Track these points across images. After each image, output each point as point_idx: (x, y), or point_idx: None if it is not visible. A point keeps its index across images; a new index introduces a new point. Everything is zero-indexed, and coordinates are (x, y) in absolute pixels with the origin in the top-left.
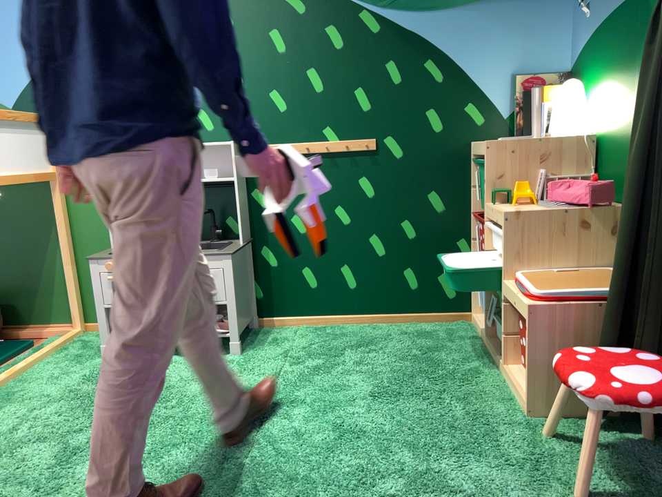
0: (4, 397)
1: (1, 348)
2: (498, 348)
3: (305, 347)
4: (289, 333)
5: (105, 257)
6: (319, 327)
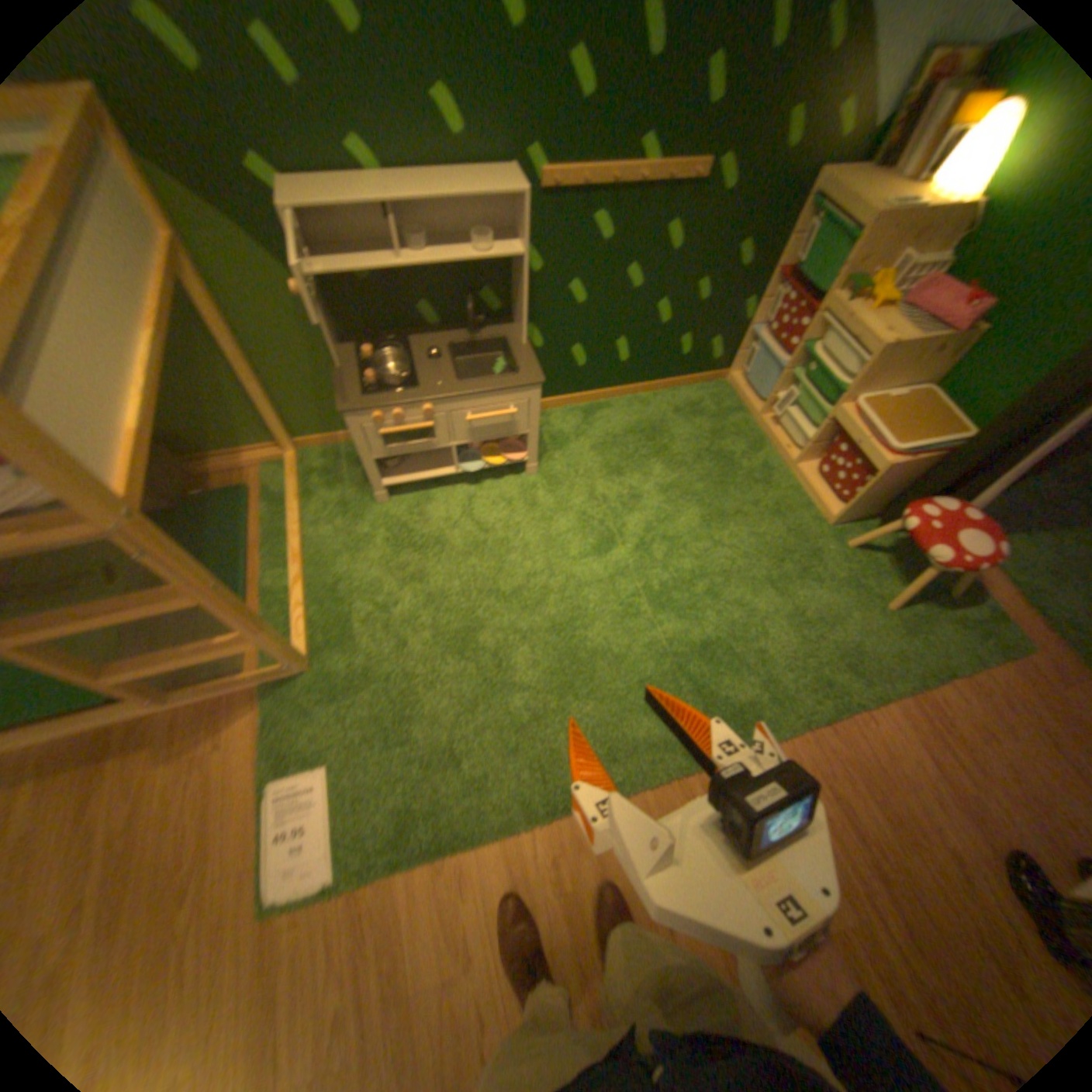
0: (327, 597)
1: (216, 509)
2: (777, 436)
3: (590, 448)
4: (557, 423)
5: (368, 408)
6: (582, 408)
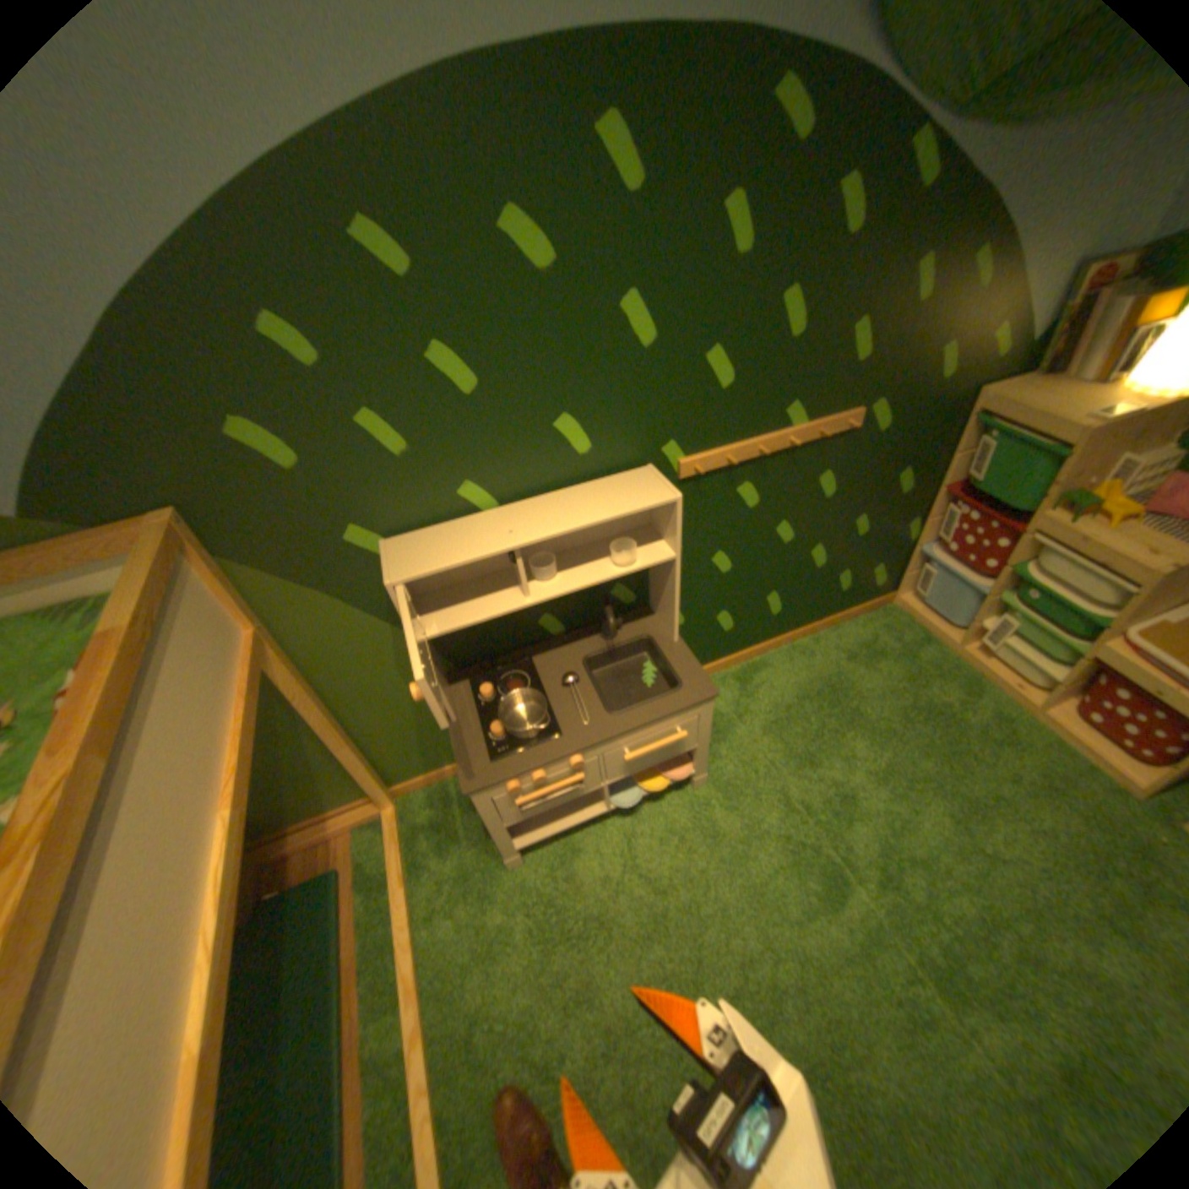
0: (461, 1059)
1: (299, 916)
2: (999, 672)
3: (763, 728)
4: None
5: (503, 778)
6: (734, 671)
